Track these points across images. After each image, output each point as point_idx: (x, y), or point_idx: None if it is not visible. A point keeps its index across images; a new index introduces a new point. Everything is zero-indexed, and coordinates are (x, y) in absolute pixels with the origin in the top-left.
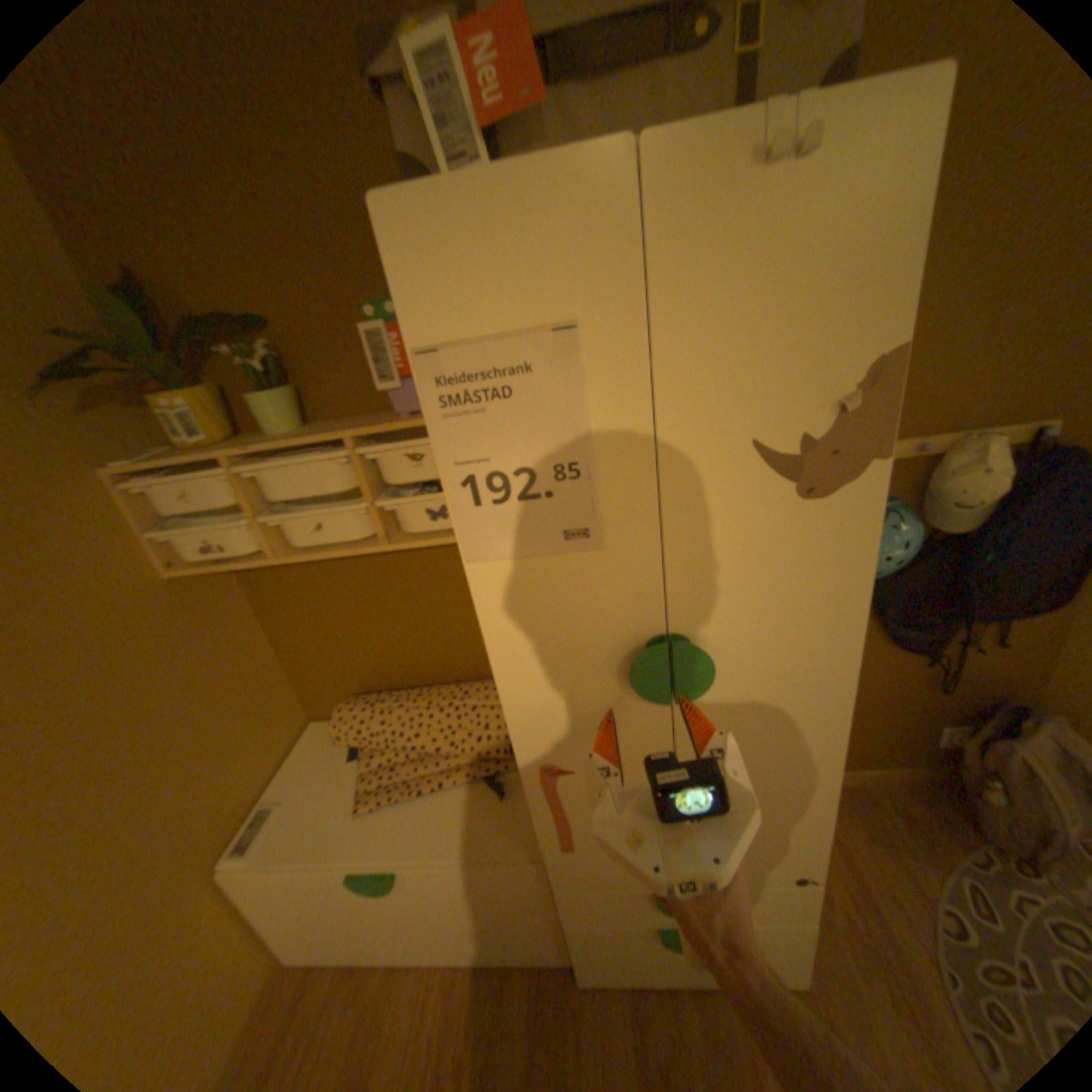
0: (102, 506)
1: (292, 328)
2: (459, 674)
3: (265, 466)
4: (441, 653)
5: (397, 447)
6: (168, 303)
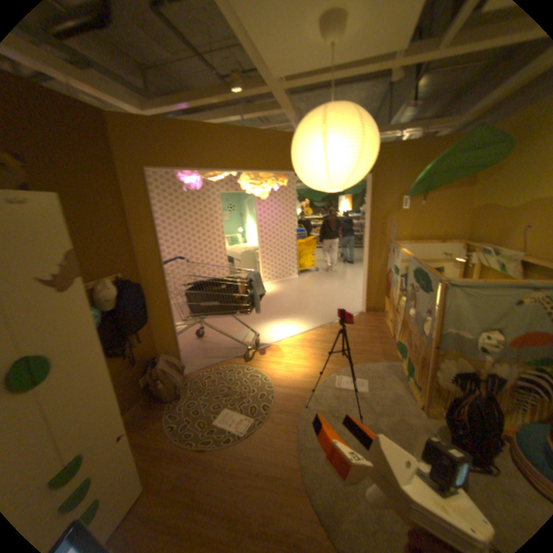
0: None
1: None
2: None
3: None
4: None
5: None
6: None
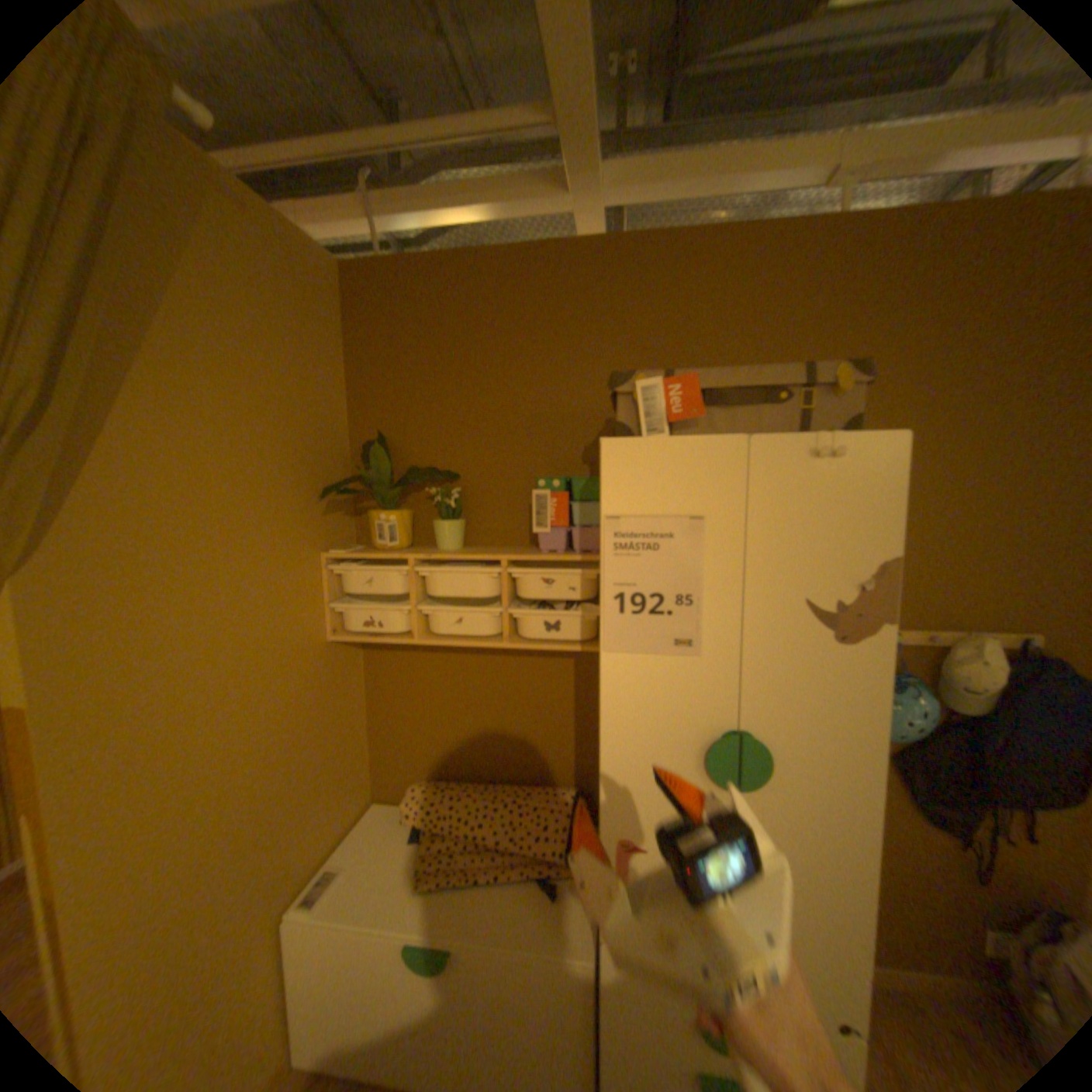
0: (315, 578)
1: (475, 483)
2: (521, 778)
3: (440, 569)
4: (510, 754)
5: (540, 572)
6: (398, 456)
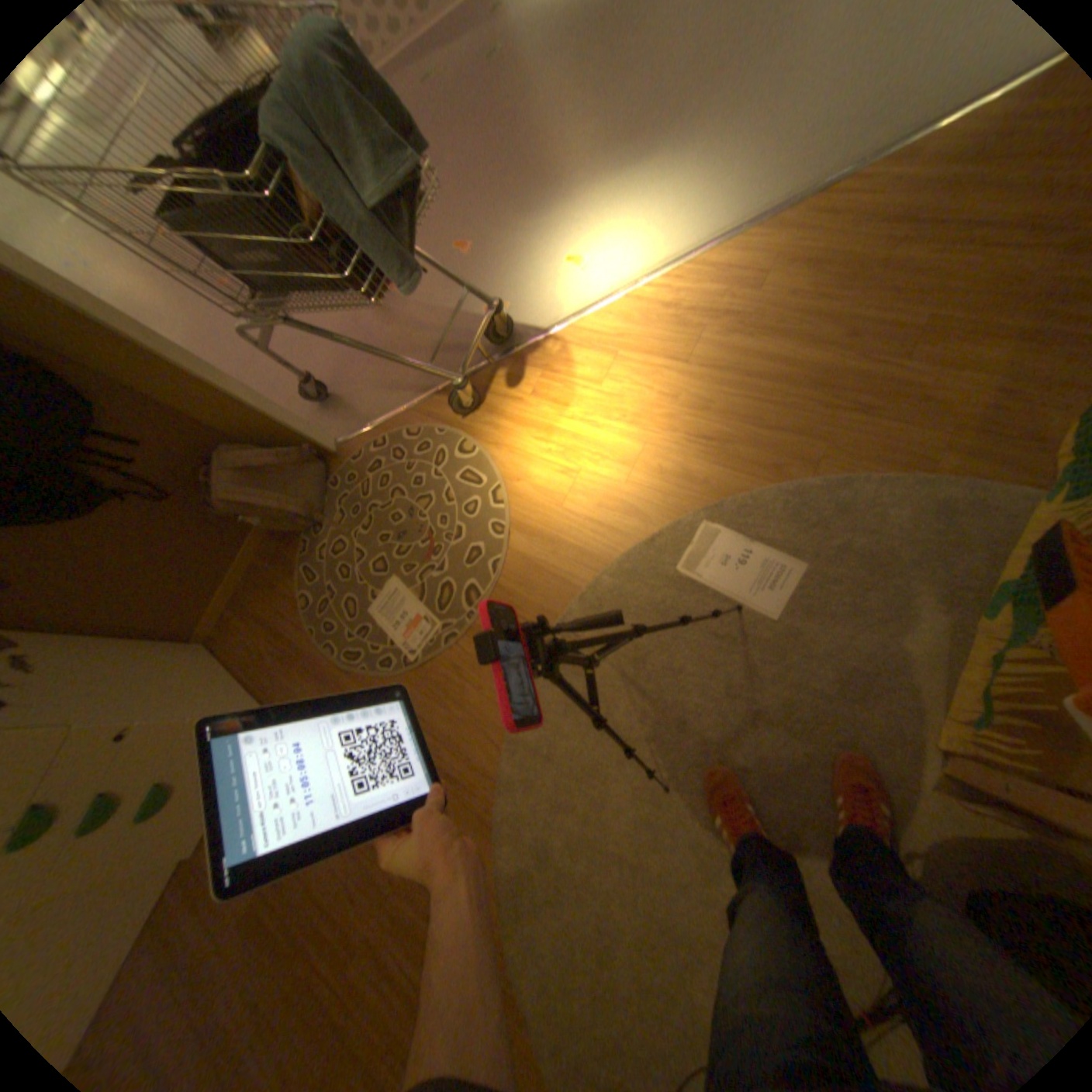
0: None
1: None
2: None
3: None
4: None
5: None
6: None
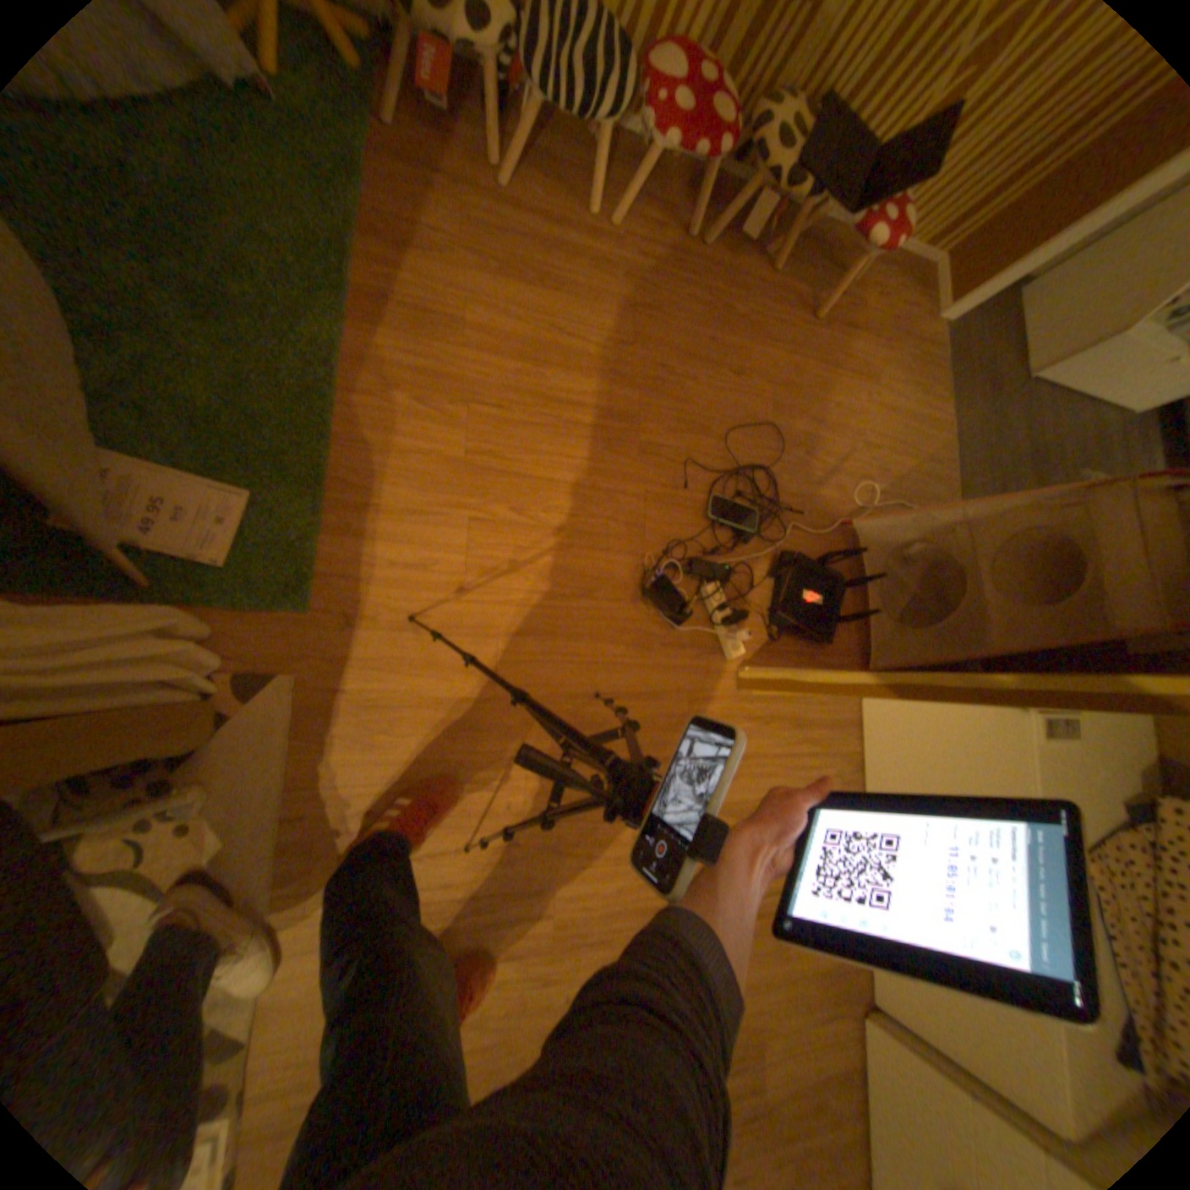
0: None
1: None
2: None
3: None
4: None
5: None
6: None
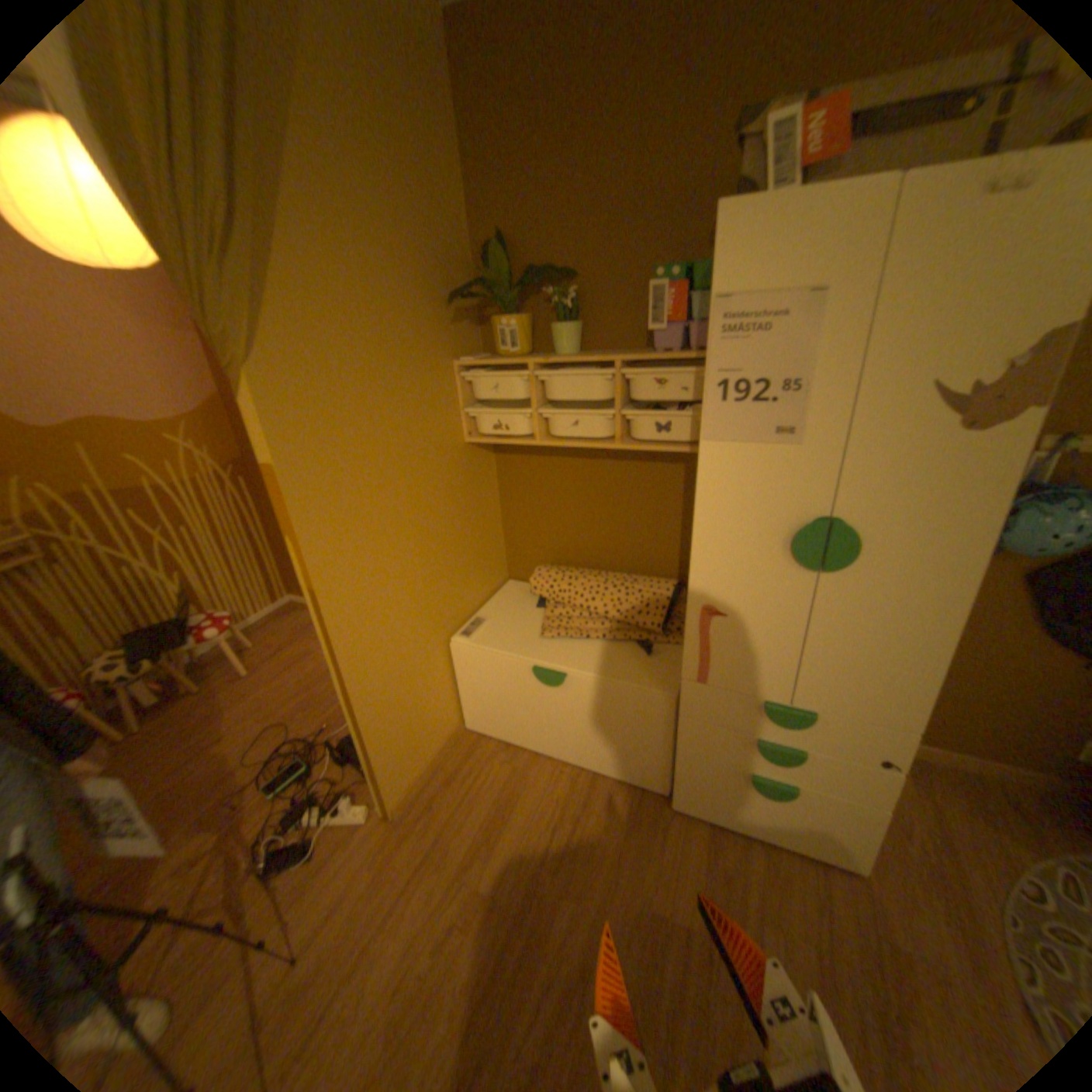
0: (449, 385)
1: (591, 281)
2: (629, 569)
3: (556, 373)
4: (620, 548)
5: (651, 371)
6: (515, 257)
